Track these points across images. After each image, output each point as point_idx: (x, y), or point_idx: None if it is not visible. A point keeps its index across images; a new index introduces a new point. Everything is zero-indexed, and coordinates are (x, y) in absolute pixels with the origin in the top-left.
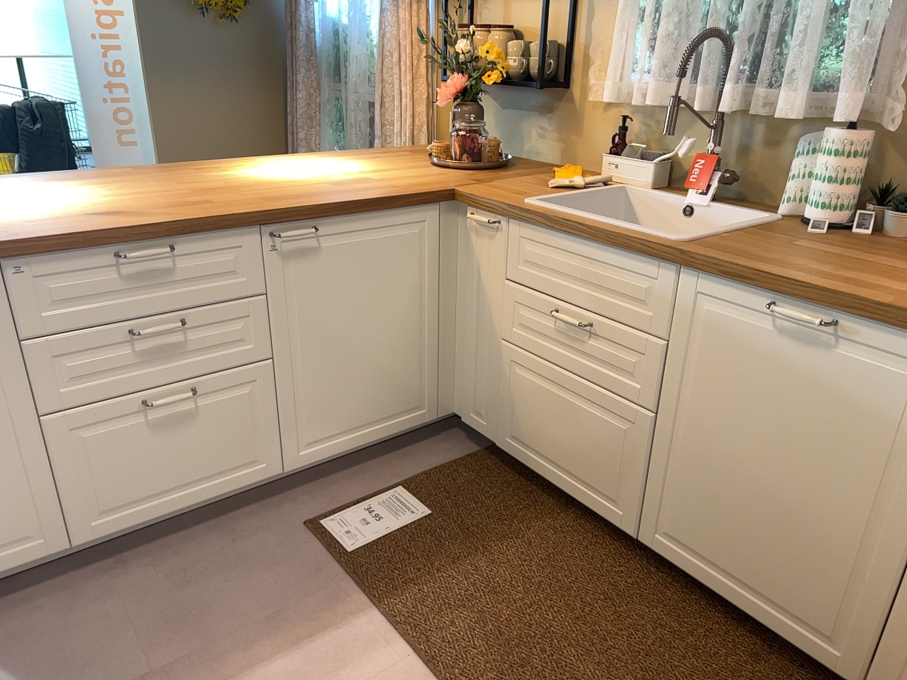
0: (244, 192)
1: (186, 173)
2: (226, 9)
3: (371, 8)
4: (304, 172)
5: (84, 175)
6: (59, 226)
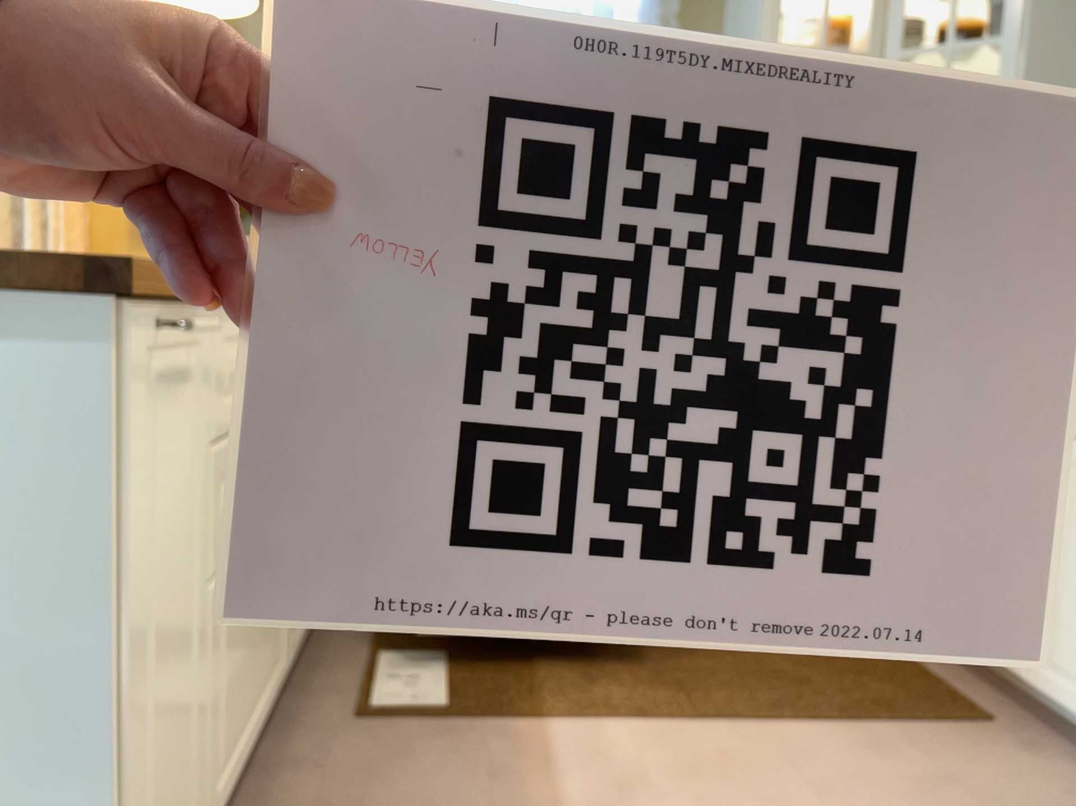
0: None
1: None
2: None
3: None
4: None
5: None
6: None
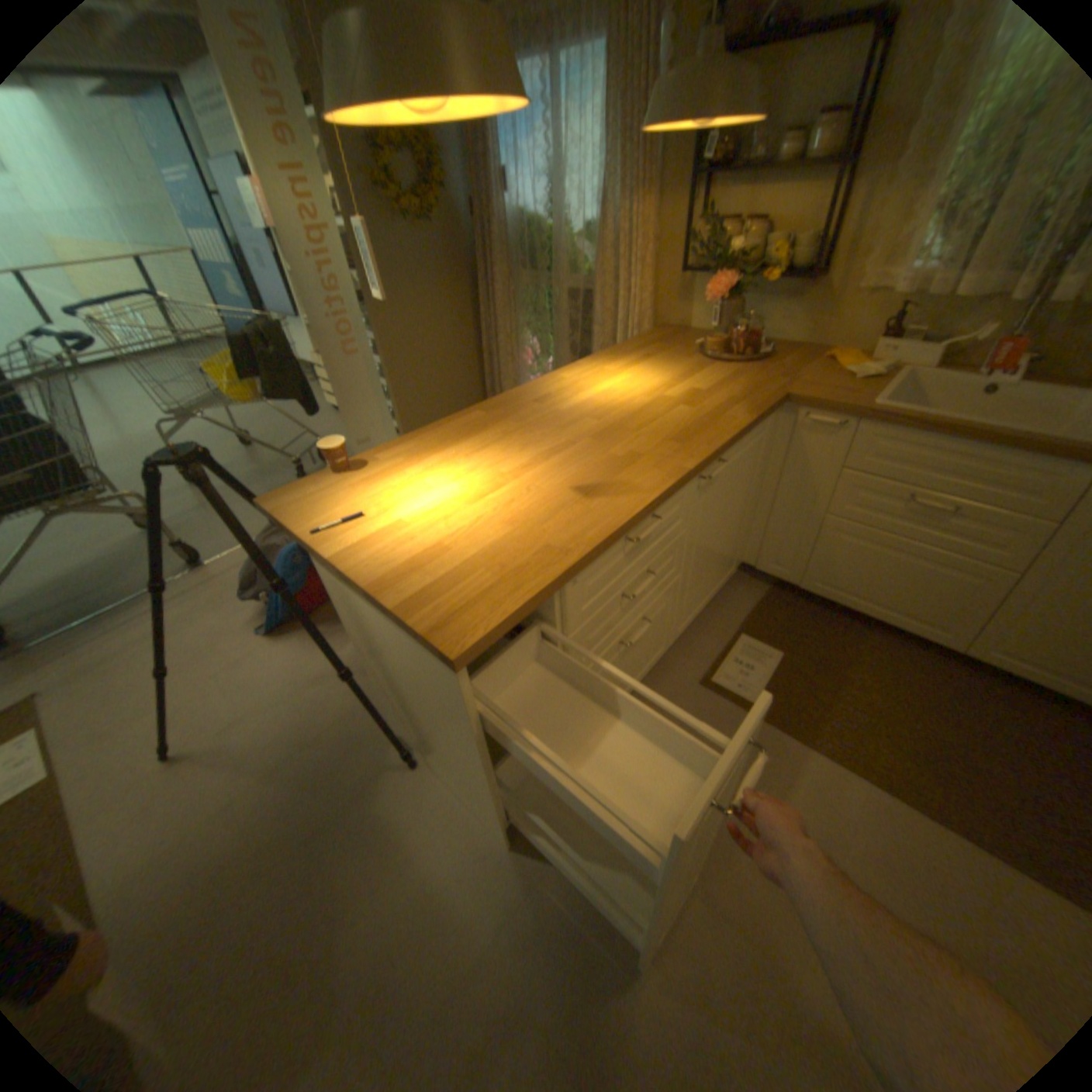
0: (635, 431)
1: (536, 409)
2: (416, 207)
3: (573, 195)
4: (630, 389)
5: (452, 428)
6: (576, 524)
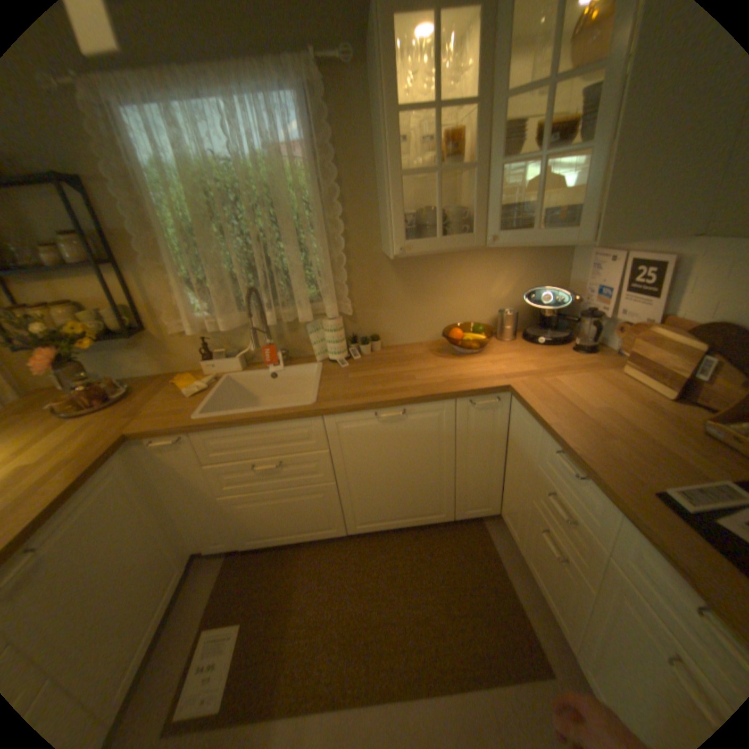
0: None
1: None
2: None
3: None
4: None
5: None
6: None
